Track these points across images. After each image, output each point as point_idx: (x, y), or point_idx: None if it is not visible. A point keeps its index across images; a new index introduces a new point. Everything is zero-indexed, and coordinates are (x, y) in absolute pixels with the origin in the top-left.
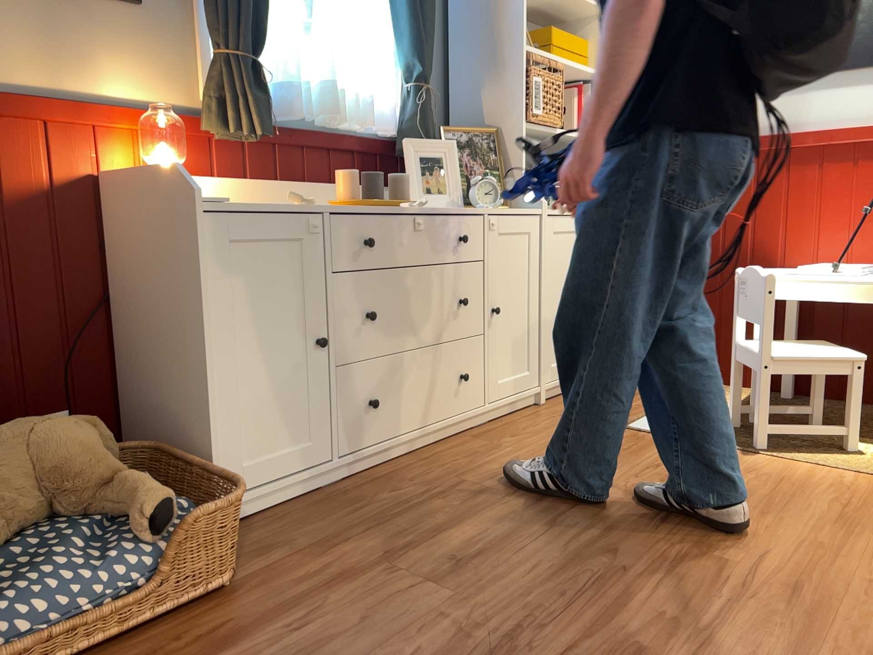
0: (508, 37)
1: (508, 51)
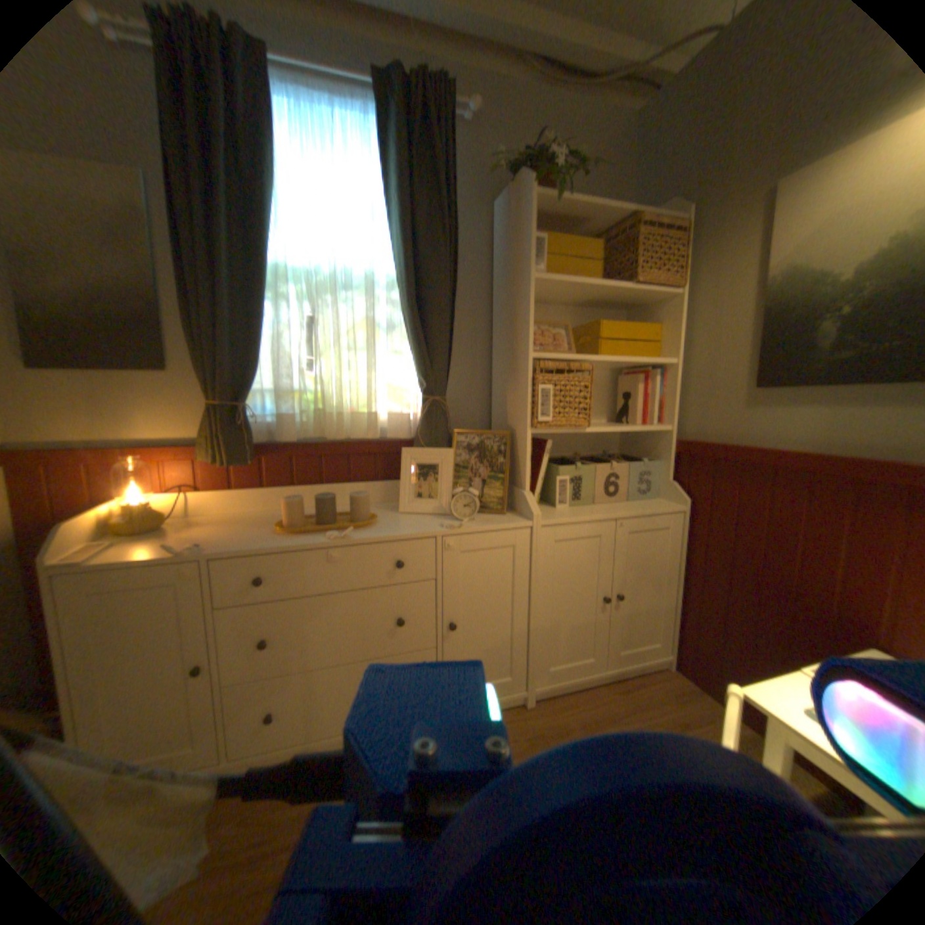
0: (521, 345)
1: (521, 358)
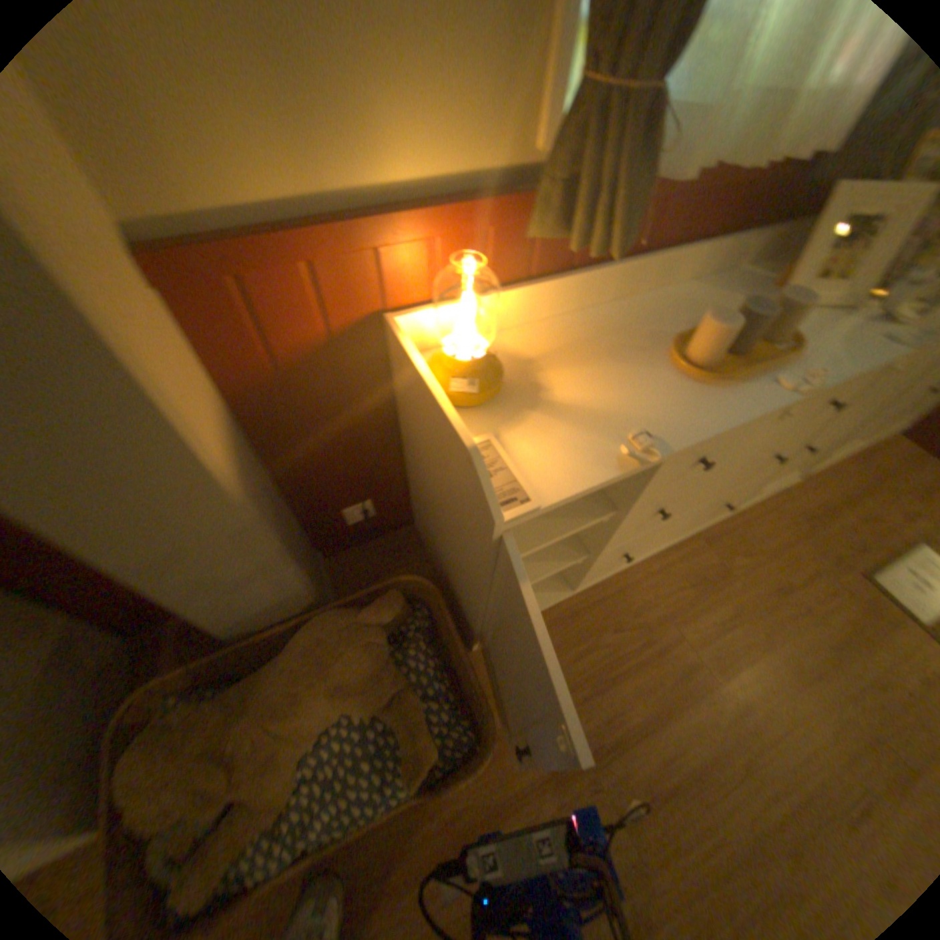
0: None
1: None
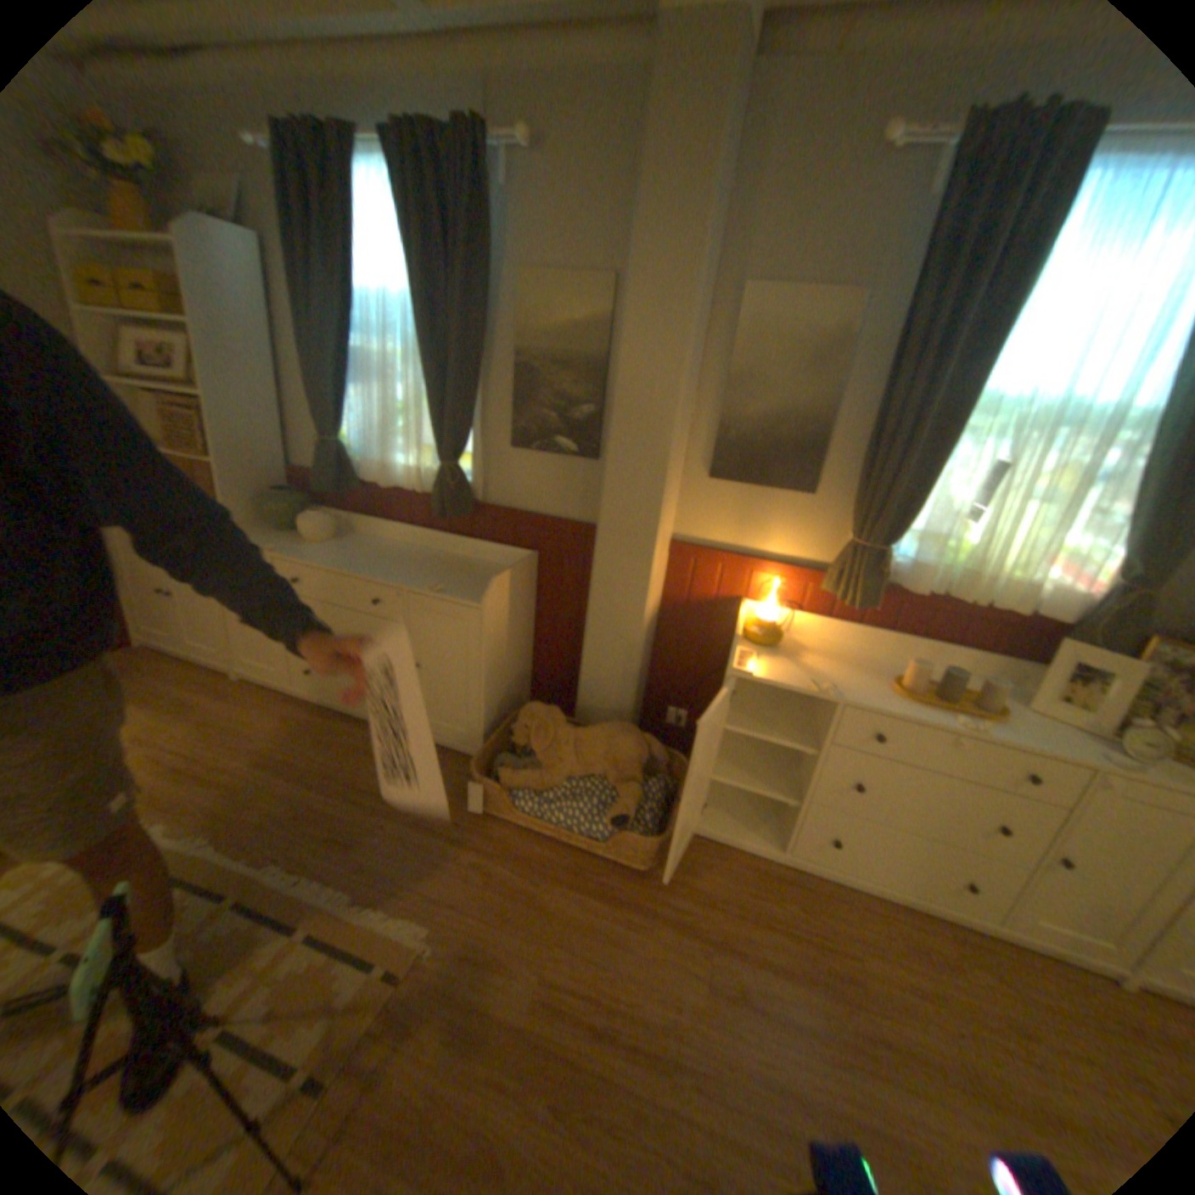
0: None
1: None
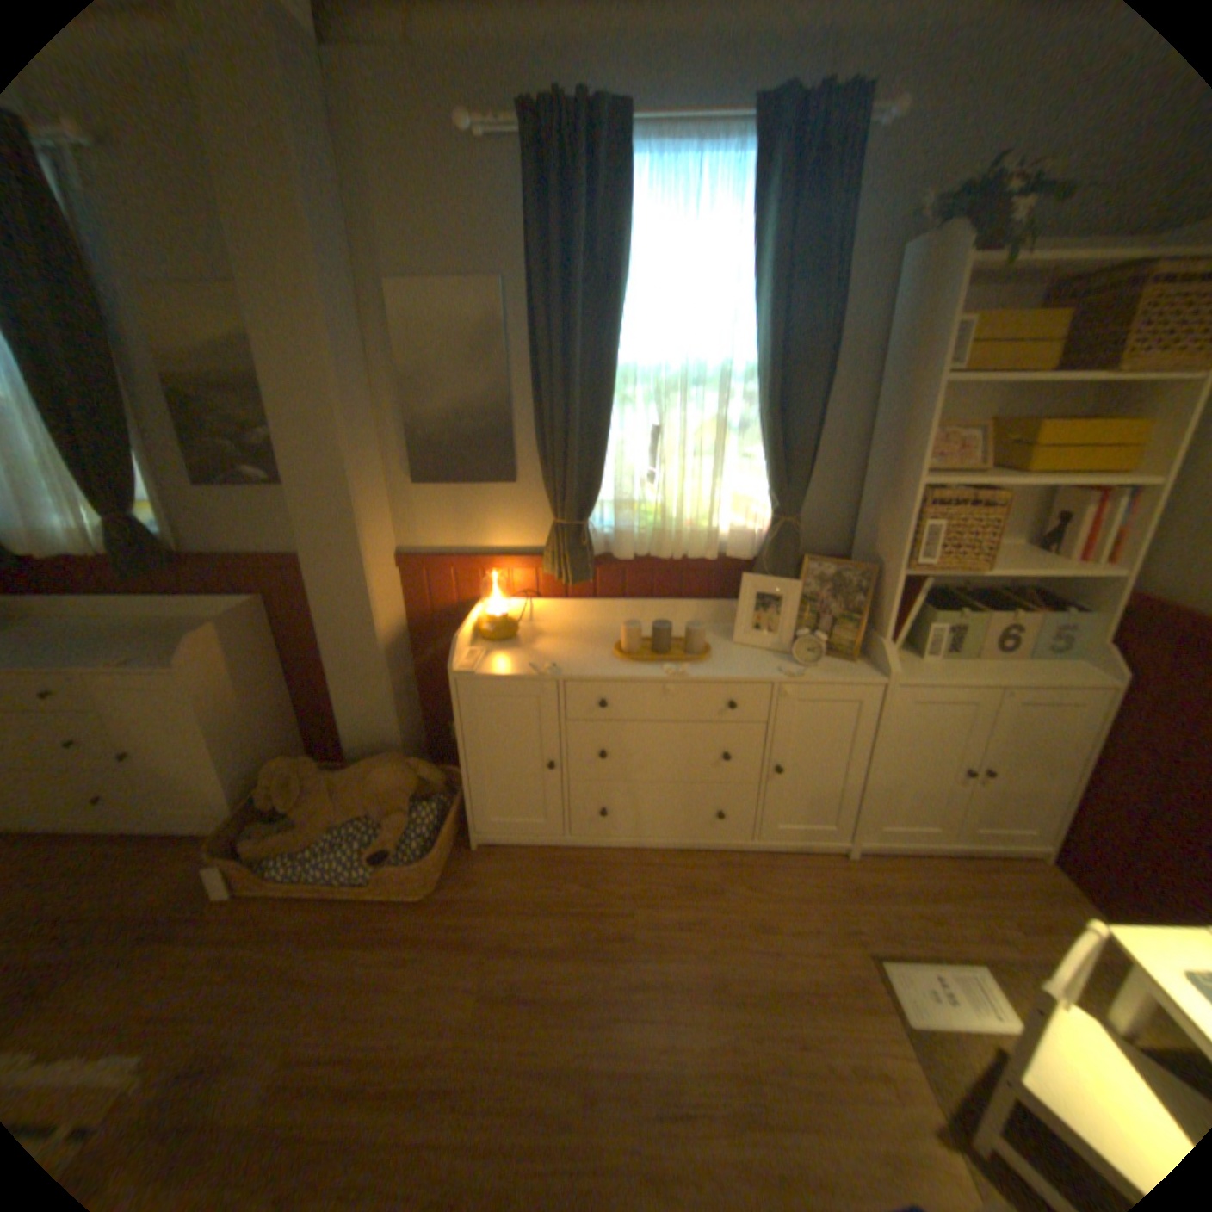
0: (910, 463)
1: (907, 480)
